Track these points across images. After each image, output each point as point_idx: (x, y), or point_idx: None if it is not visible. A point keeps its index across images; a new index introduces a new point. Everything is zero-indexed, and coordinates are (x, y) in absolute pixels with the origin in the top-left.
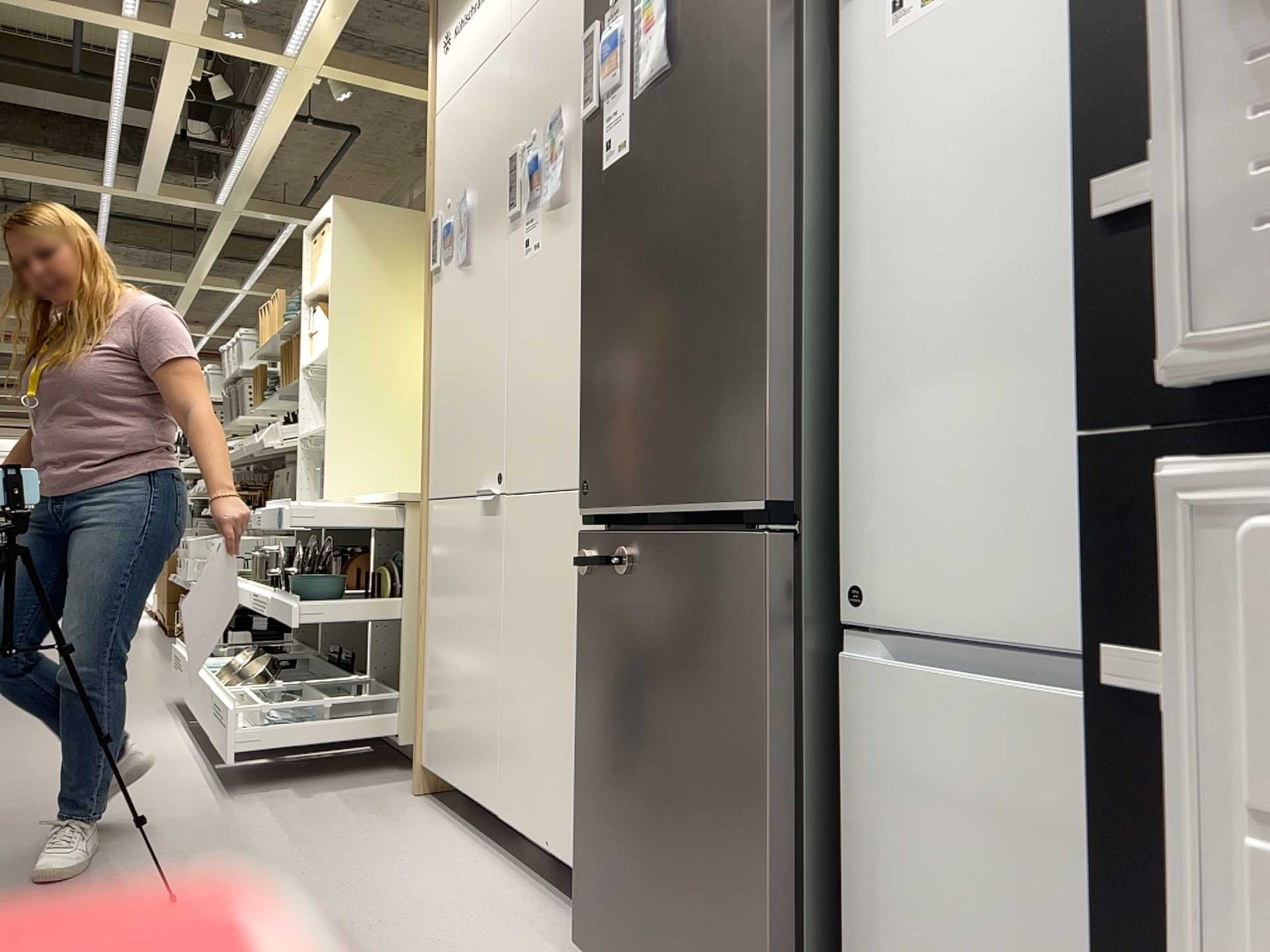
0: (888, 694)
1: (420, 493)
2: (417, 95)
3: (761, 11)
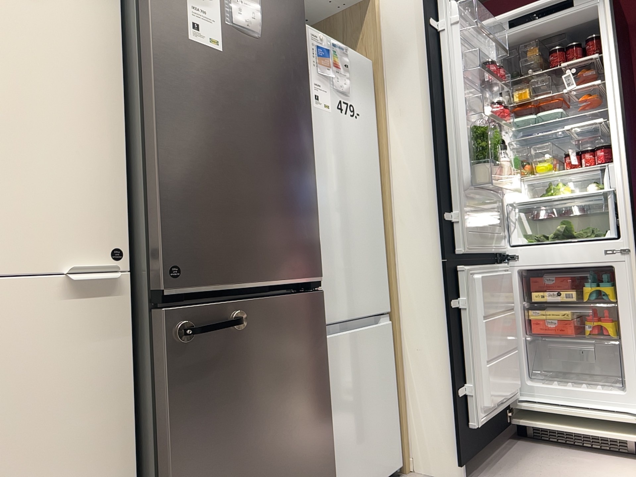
0: (327, 346)
1: None
2: None
3: (305, 63)
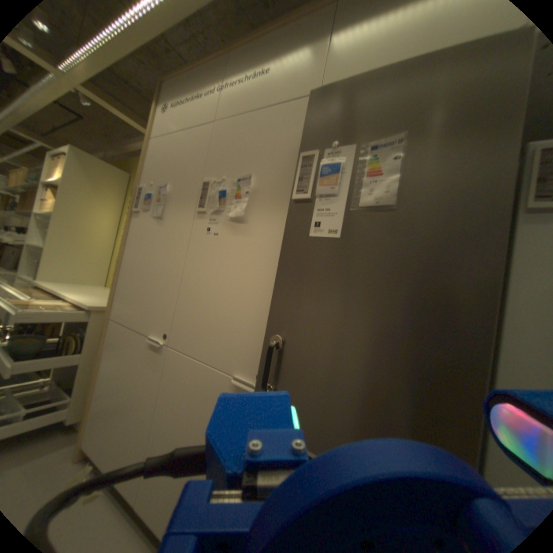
0: None
1: (102, 305)
2: (126, 120)
3: (502, 212)
